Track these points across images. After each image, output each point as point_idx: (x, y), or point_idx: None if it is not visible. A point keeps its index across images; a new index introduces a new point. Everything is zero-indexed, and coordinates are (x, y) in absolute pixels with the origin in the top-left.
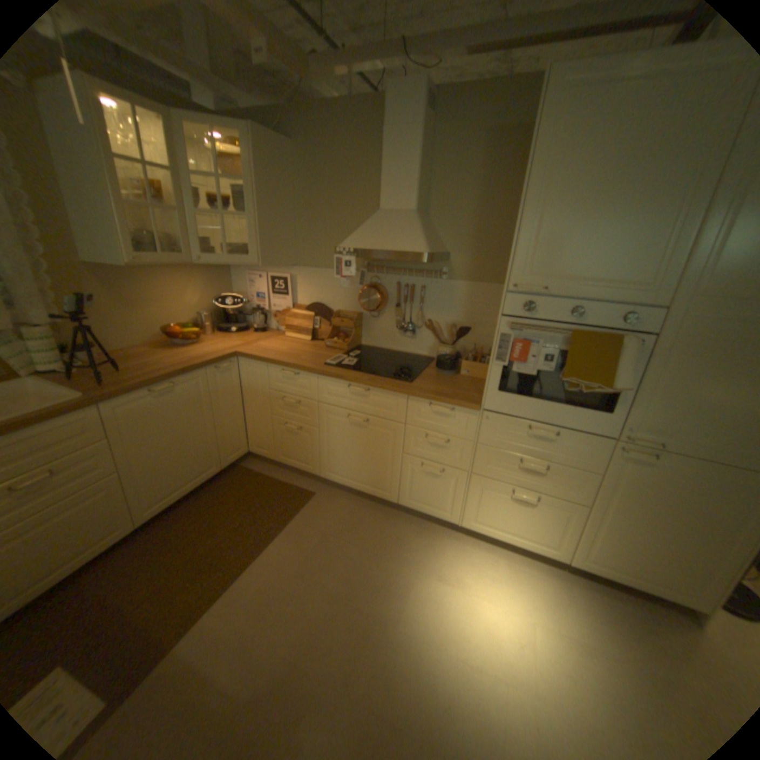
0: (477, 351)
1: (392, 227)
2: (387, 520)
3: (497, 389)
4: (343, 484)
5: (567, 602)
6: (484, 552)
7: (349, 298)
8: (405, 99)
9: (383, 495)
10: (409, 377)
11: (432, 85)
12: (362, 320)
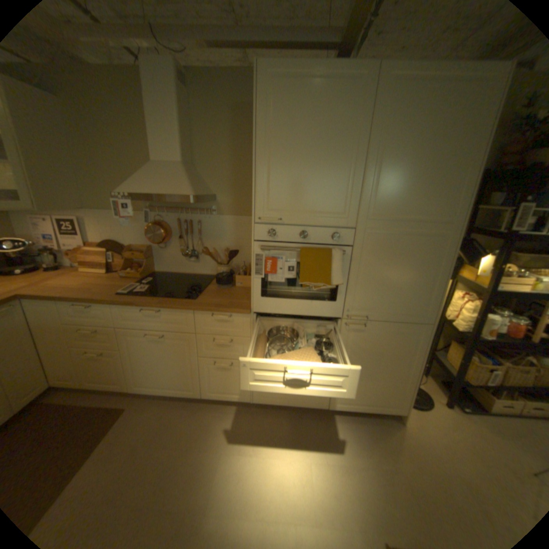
0: (246, 267)
1: (162, 176)
2: (193, 414)
3: (260, 296)
4: (150, 395)
5: (329, 438)
6: (271, 418)
7: (138, 234)
8: (158, 74)
9: (187, 395)
10: (195, 294)
11: (180, 66)
12: (152, 252)
